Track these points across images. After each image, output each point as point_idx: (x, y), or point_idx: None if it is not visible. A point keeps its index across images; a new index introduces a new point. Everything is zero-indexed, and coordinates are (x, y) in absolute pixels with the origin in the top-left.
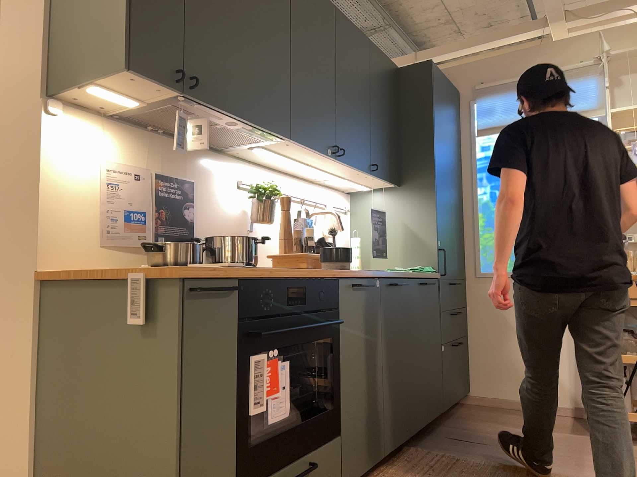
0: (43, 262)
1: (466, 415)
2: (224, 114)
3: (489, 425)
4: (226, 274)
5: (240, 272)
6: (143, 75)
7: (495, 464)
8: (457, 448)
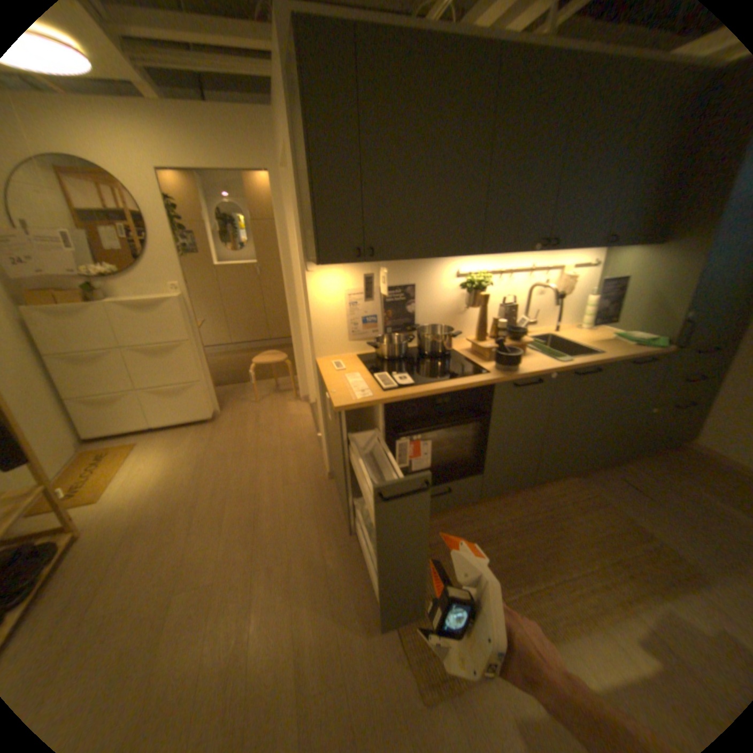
0: (317, 354)
1: (670, 461)
2: (406, 259)
3: (683, 481)
4: (372, 403)
5: (383, 401)
6: (331, 262)
7: (636, 525)
8: (619, 493)
